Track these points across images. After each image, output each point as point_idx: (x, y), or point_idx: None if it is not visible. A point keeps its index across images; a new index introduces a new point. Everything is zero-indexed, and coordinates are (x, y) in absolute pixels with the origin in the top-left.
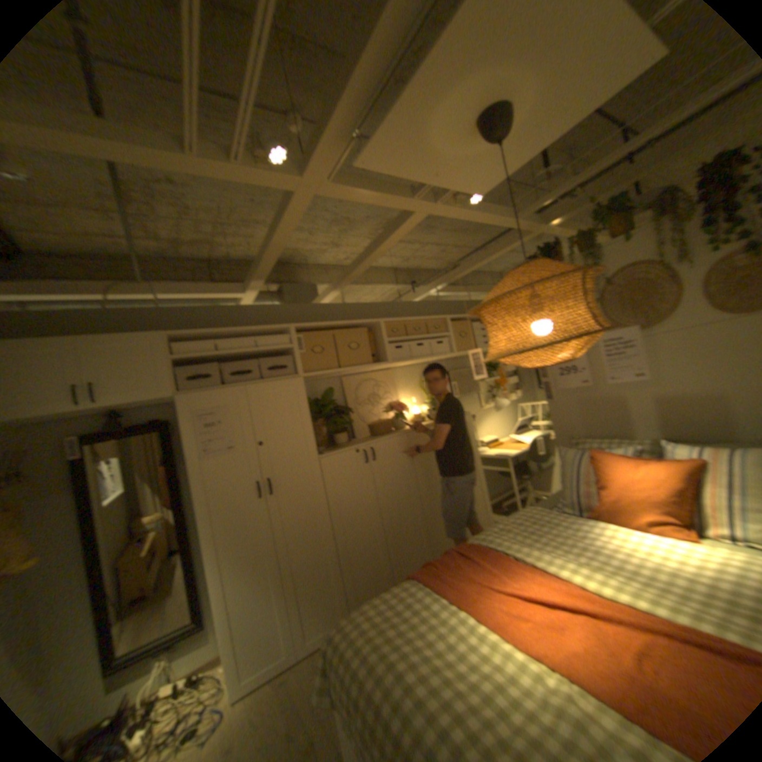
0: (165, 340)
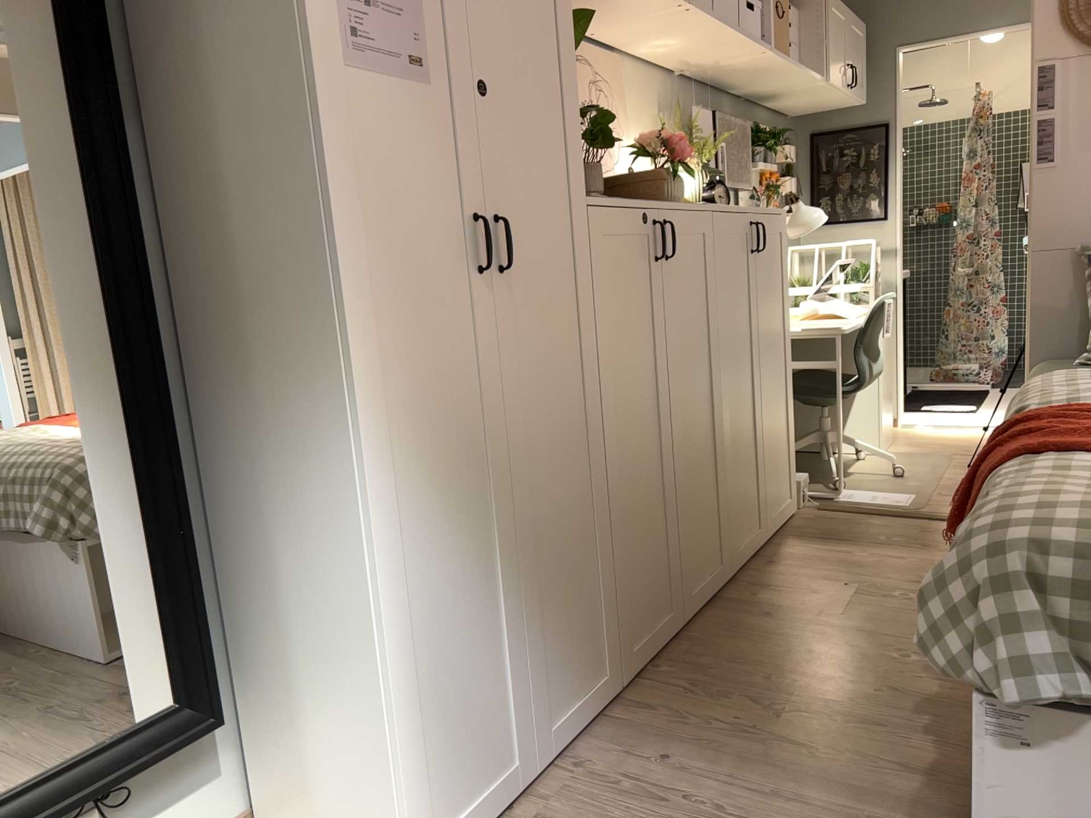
0: None
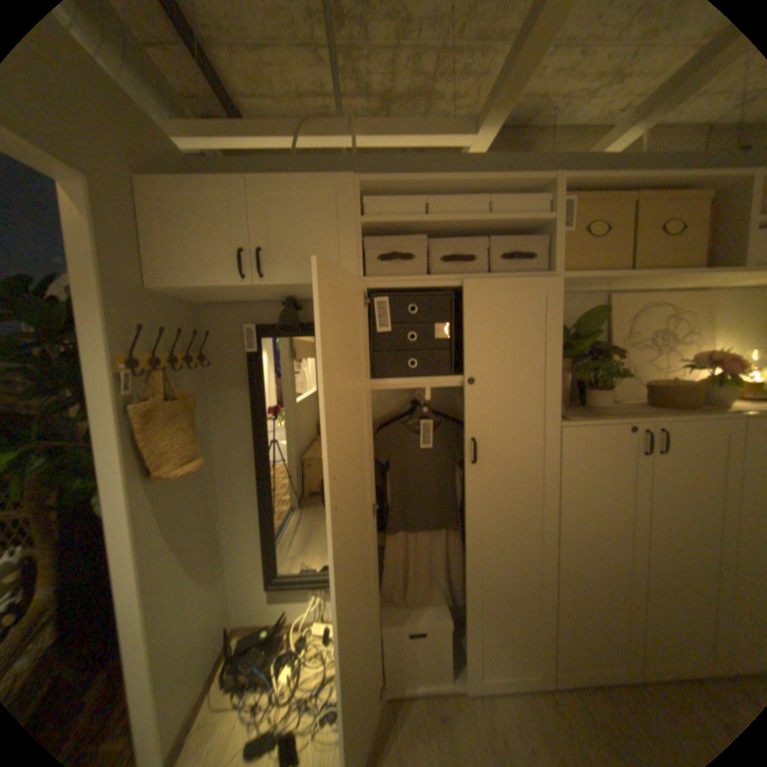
0: (359, 195)
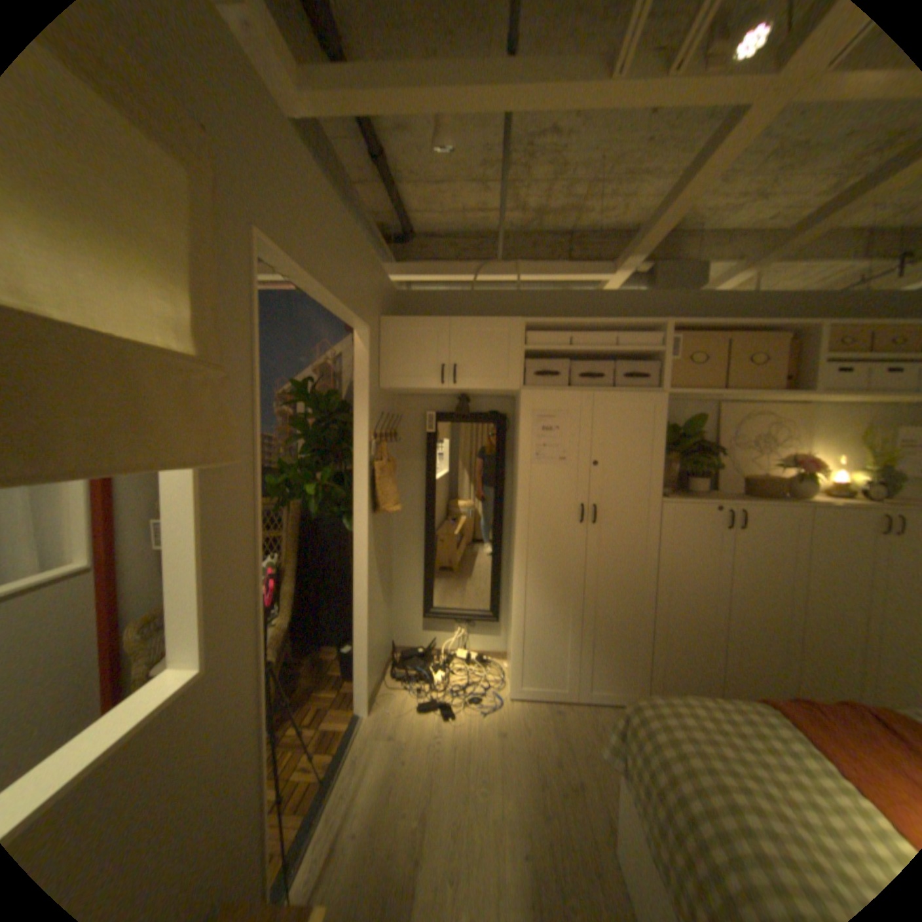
0: (523, 329)
